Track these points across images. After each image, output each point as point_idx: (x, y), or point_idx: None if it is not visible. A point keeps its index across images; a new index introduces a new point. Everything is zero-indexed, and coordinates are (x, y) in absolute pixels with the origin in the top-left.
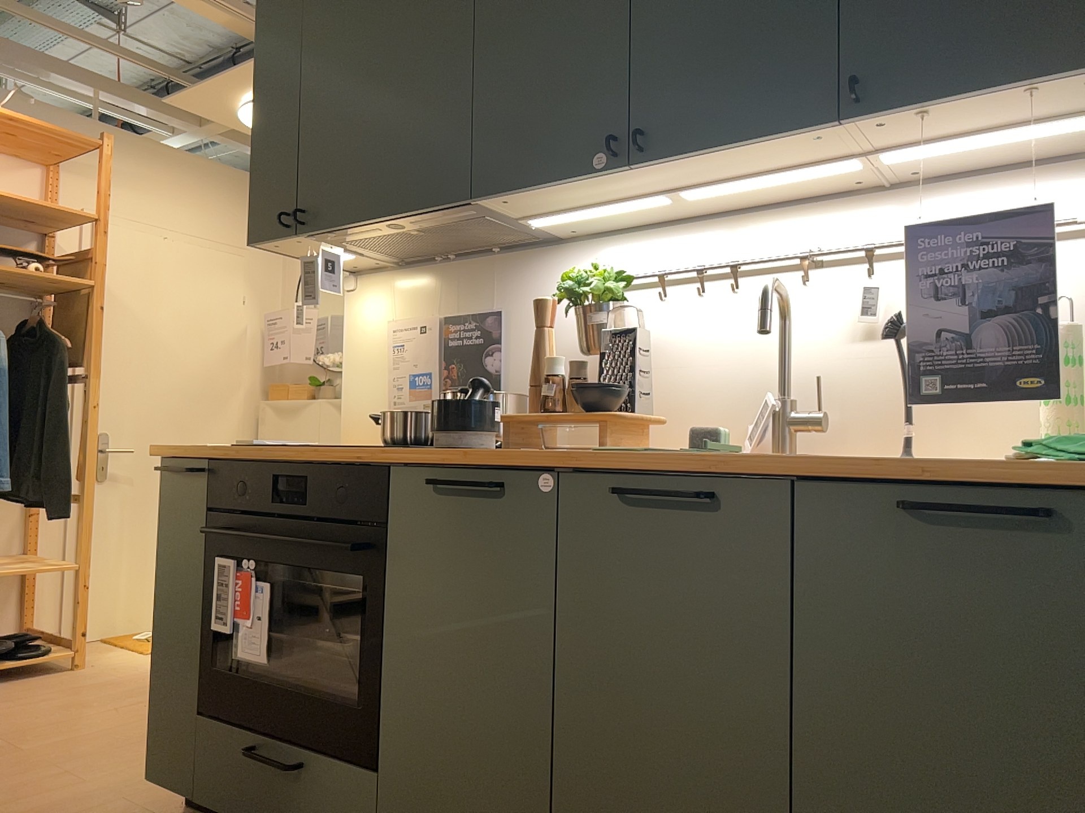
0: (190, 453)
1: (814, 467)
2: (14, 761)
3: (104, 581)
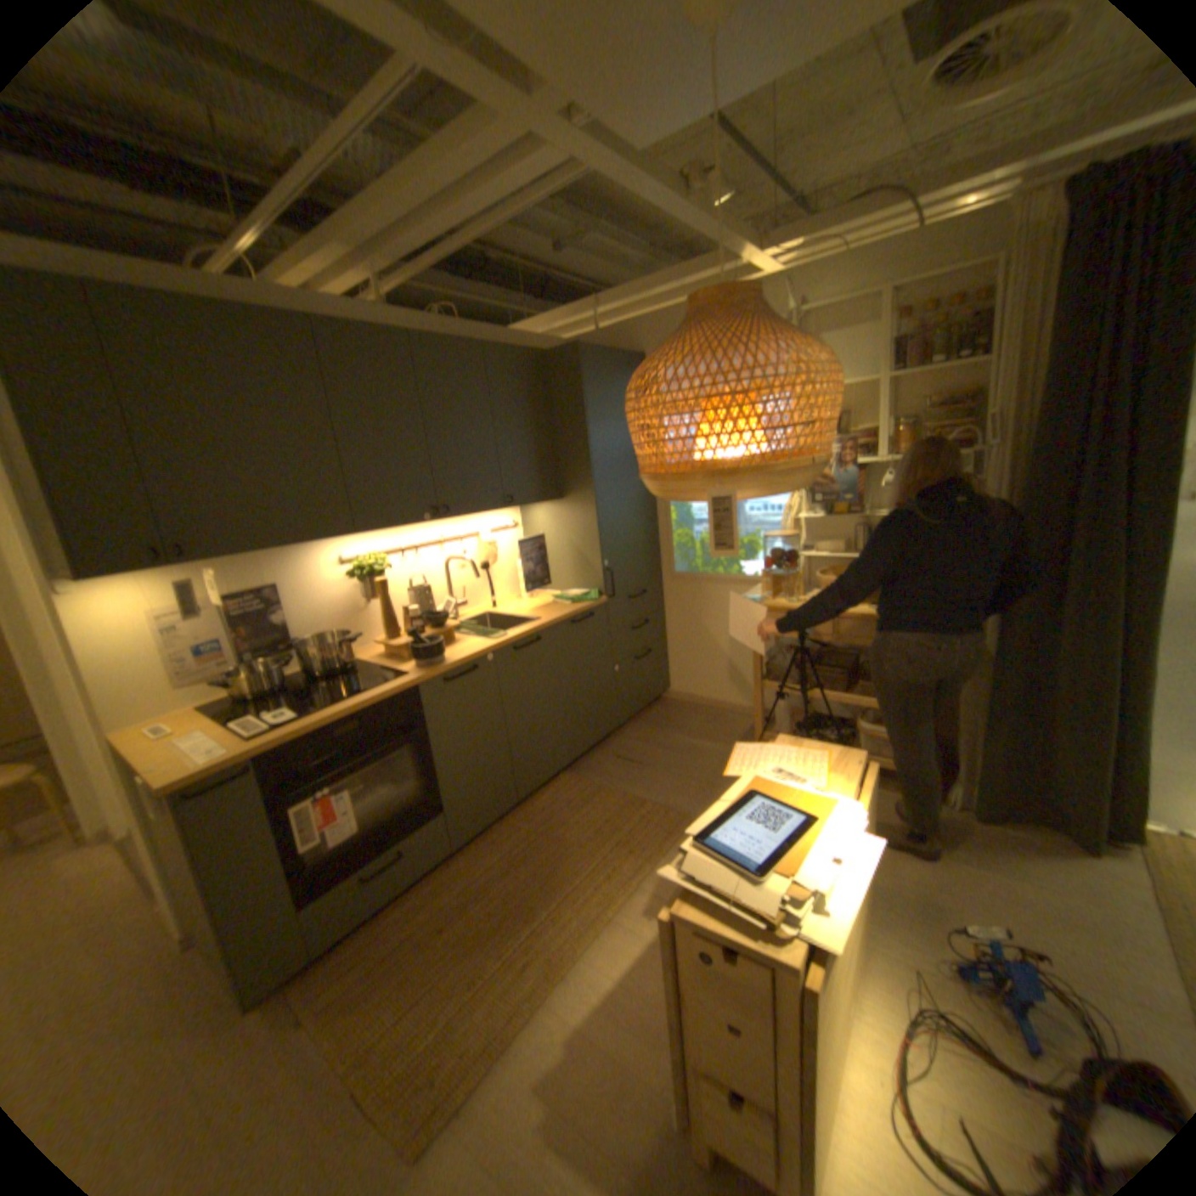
0: (230, 765)
1: (558, 621)
2: None
3: None
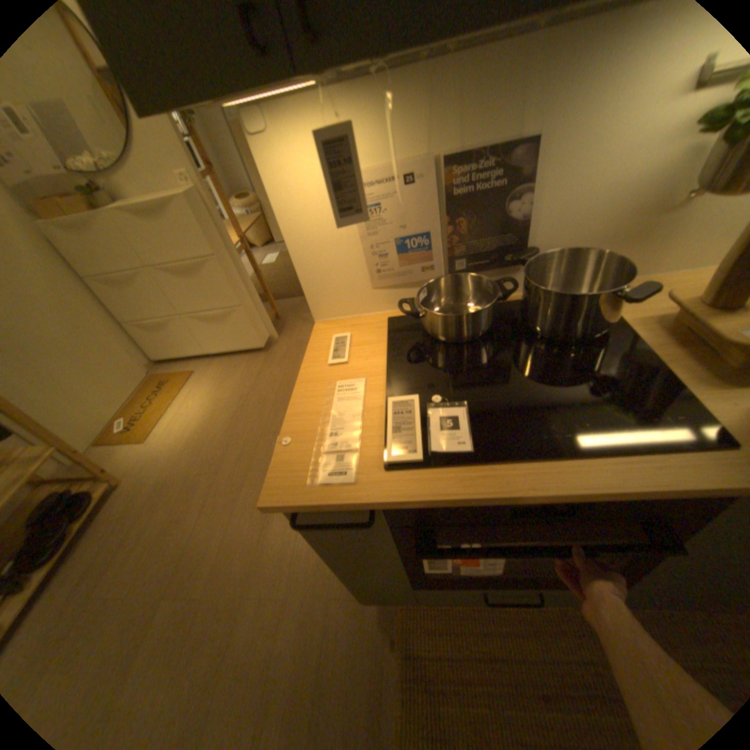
0: (349, 508)
1: None
2: (211, 612)
3: (59, 420)
